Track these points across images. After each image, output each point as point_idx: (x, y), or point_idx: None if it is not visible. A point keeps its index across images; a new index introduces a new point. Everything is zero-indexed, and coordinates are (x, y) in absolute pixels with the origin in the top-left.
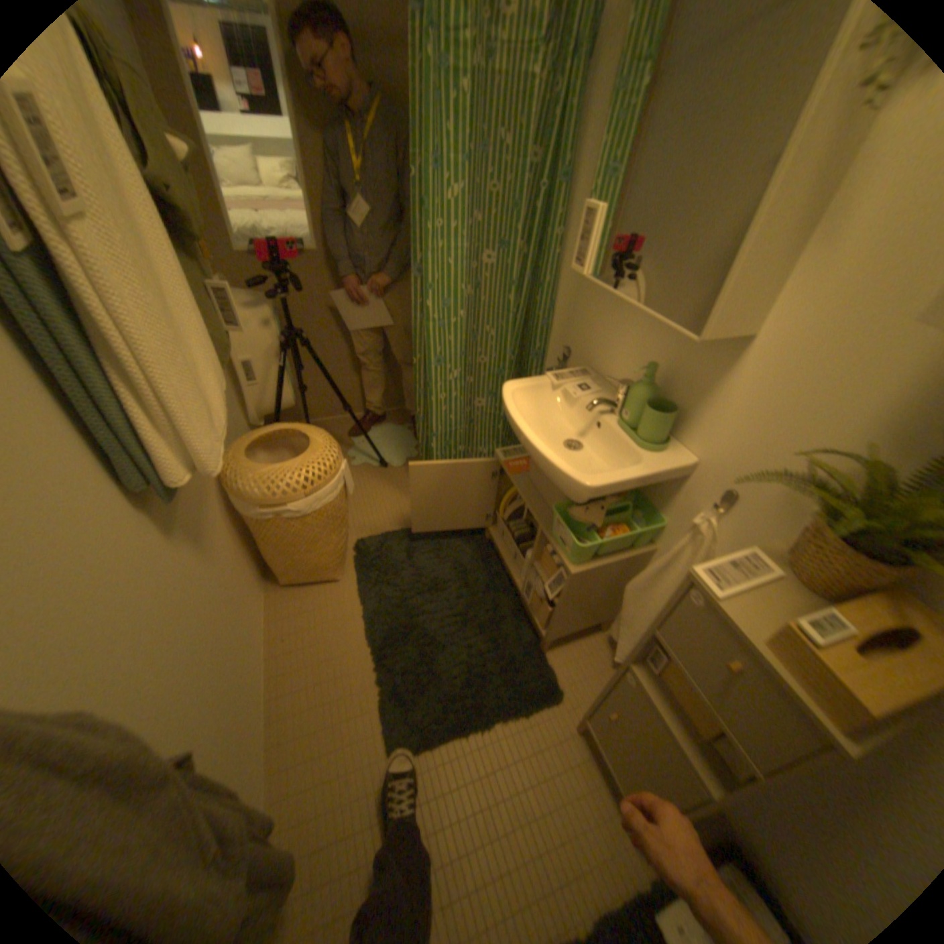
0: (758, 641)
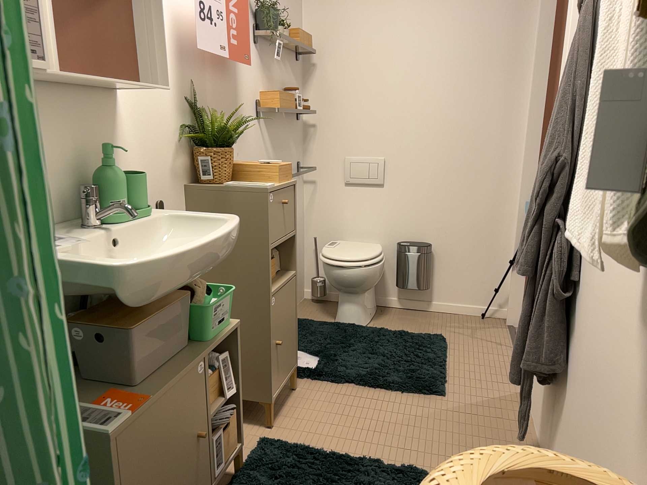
0: (282, 185)
